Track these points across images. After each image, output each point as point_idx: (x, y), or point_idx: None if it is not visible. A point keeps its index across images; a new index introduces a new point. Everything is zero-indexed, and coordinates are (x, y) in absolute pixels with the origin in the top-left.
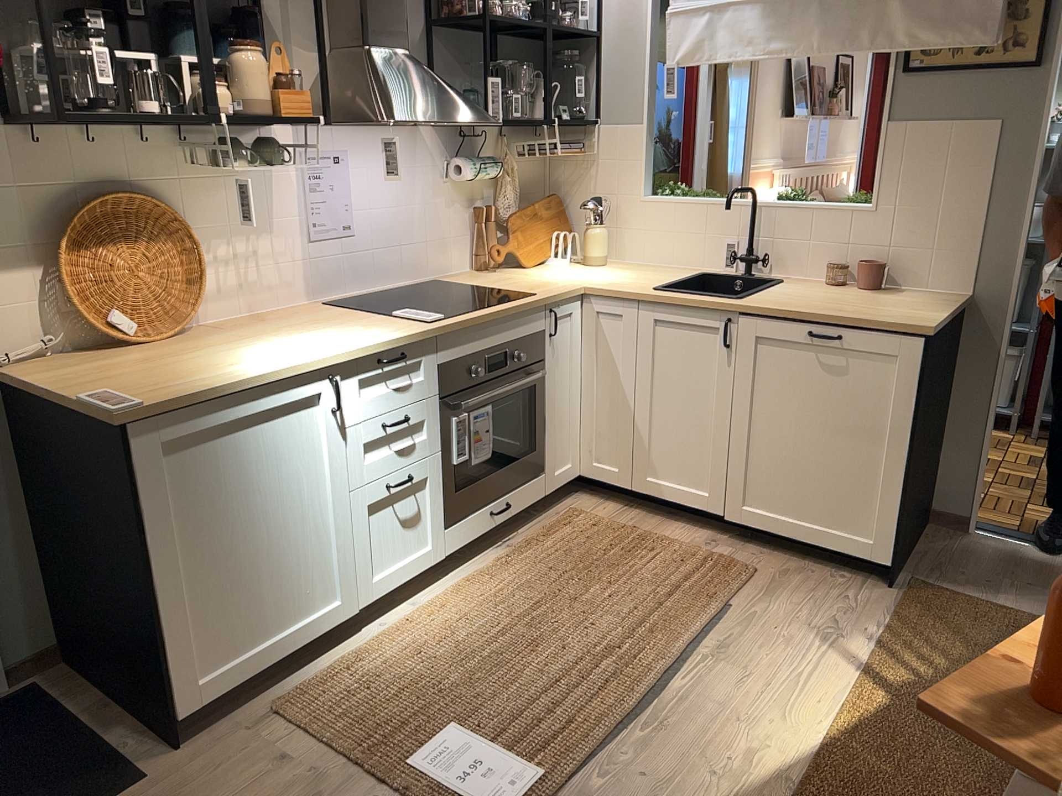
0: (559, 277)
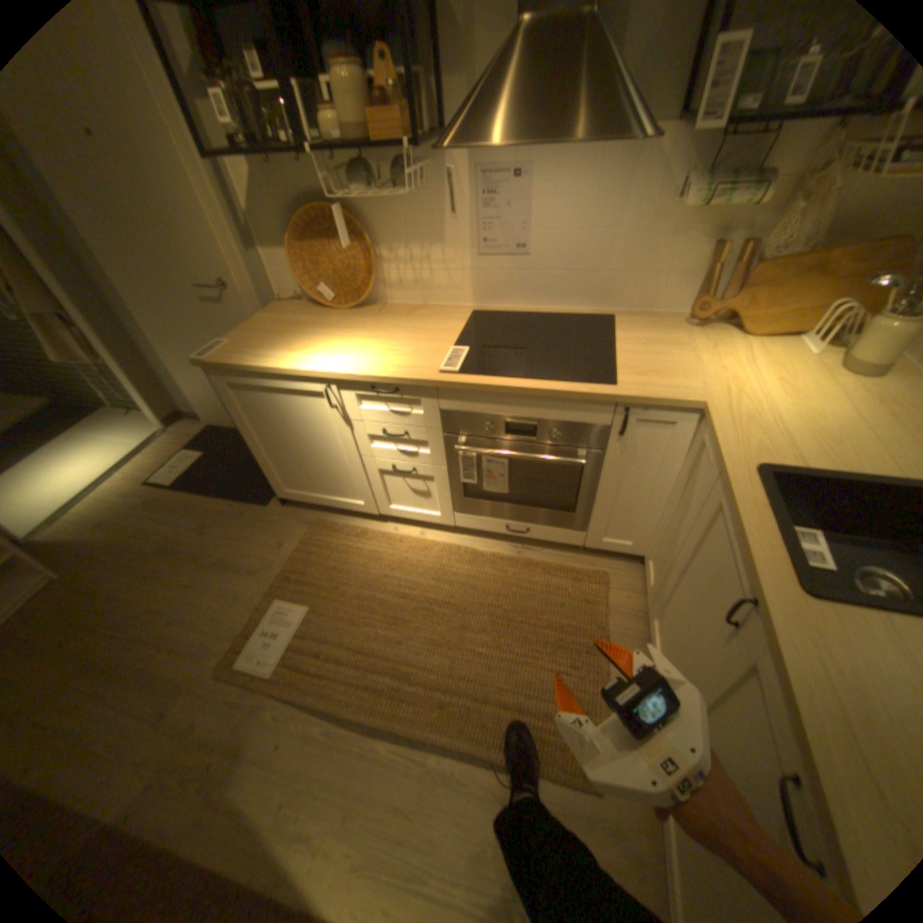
0: (735, 369)
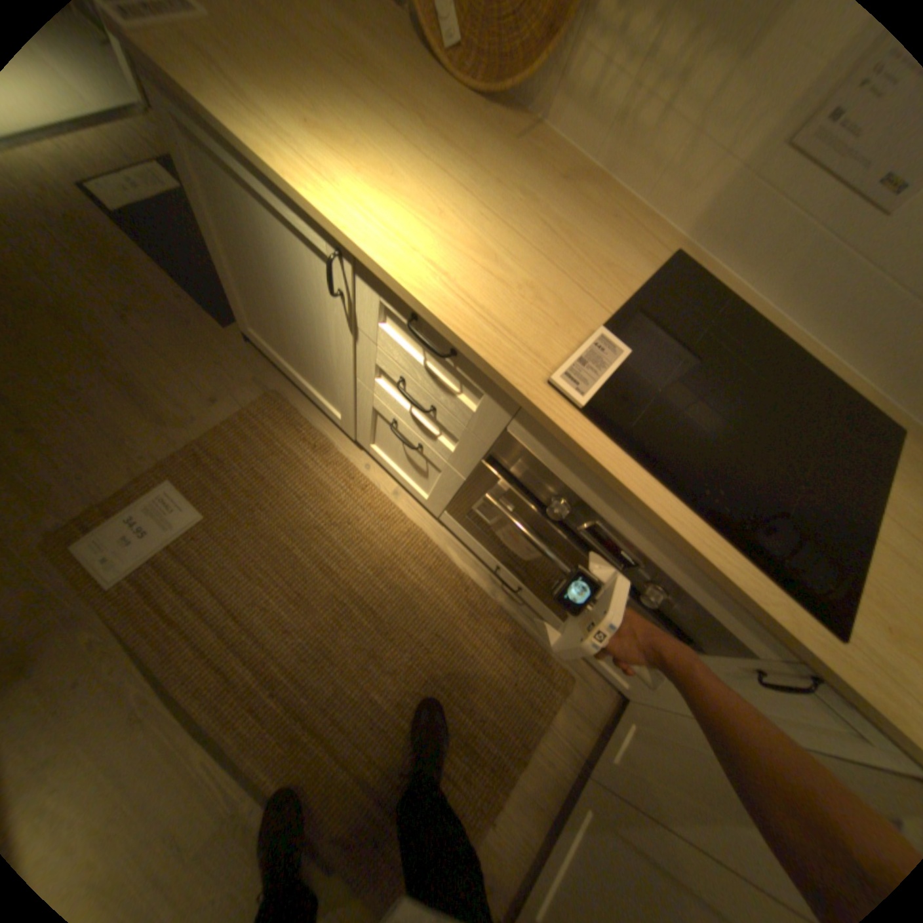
0: None
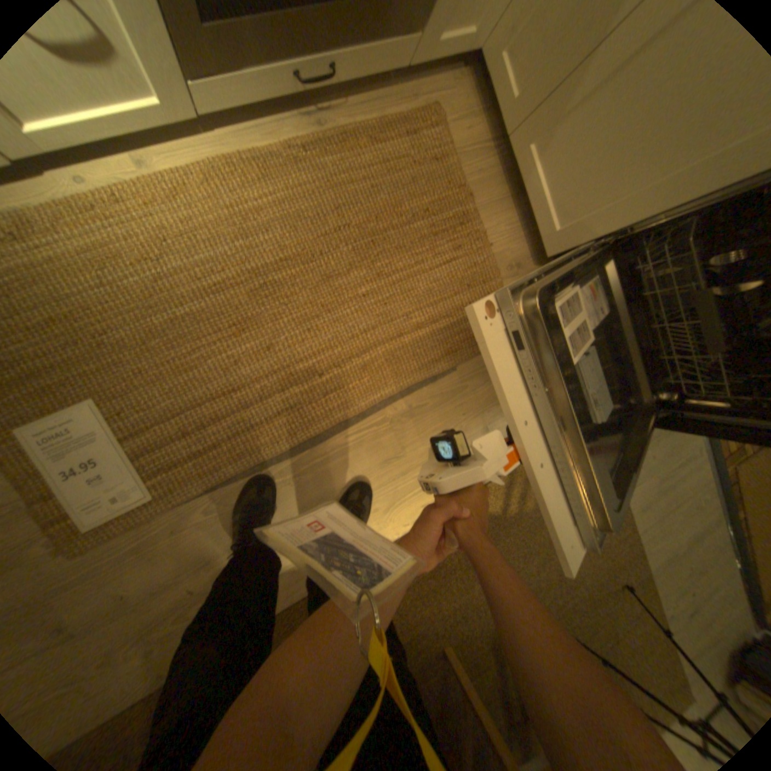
0: None
